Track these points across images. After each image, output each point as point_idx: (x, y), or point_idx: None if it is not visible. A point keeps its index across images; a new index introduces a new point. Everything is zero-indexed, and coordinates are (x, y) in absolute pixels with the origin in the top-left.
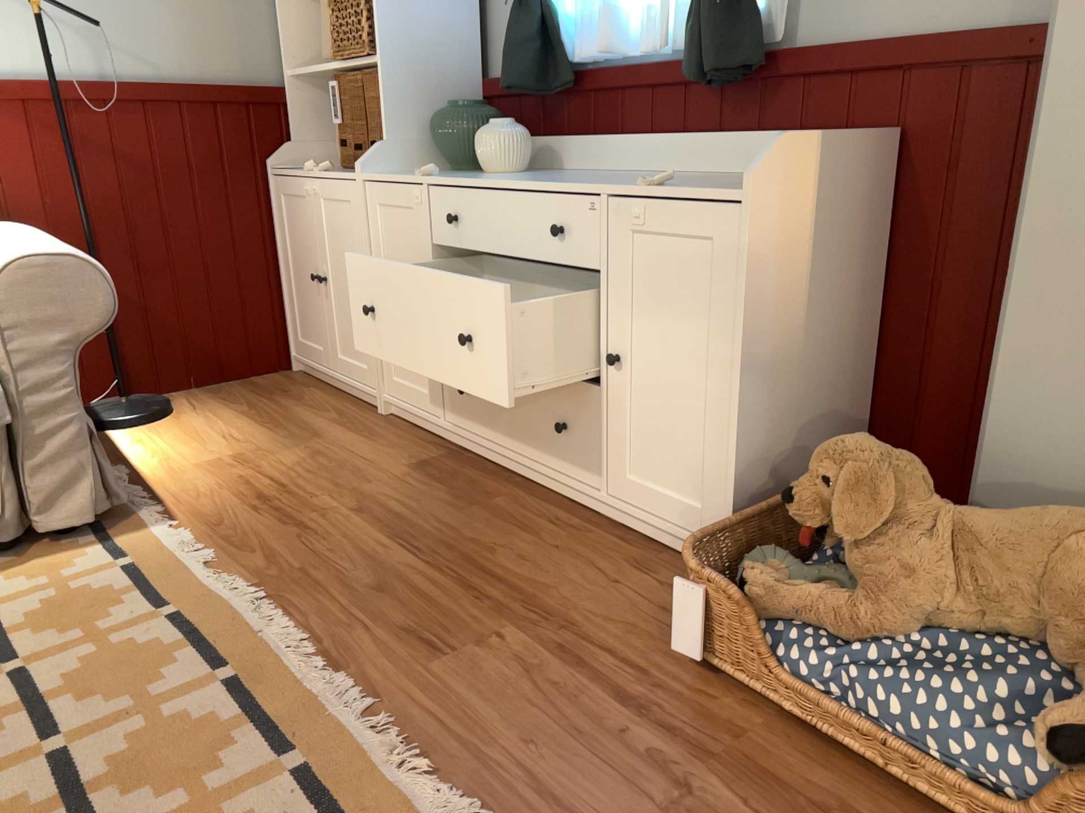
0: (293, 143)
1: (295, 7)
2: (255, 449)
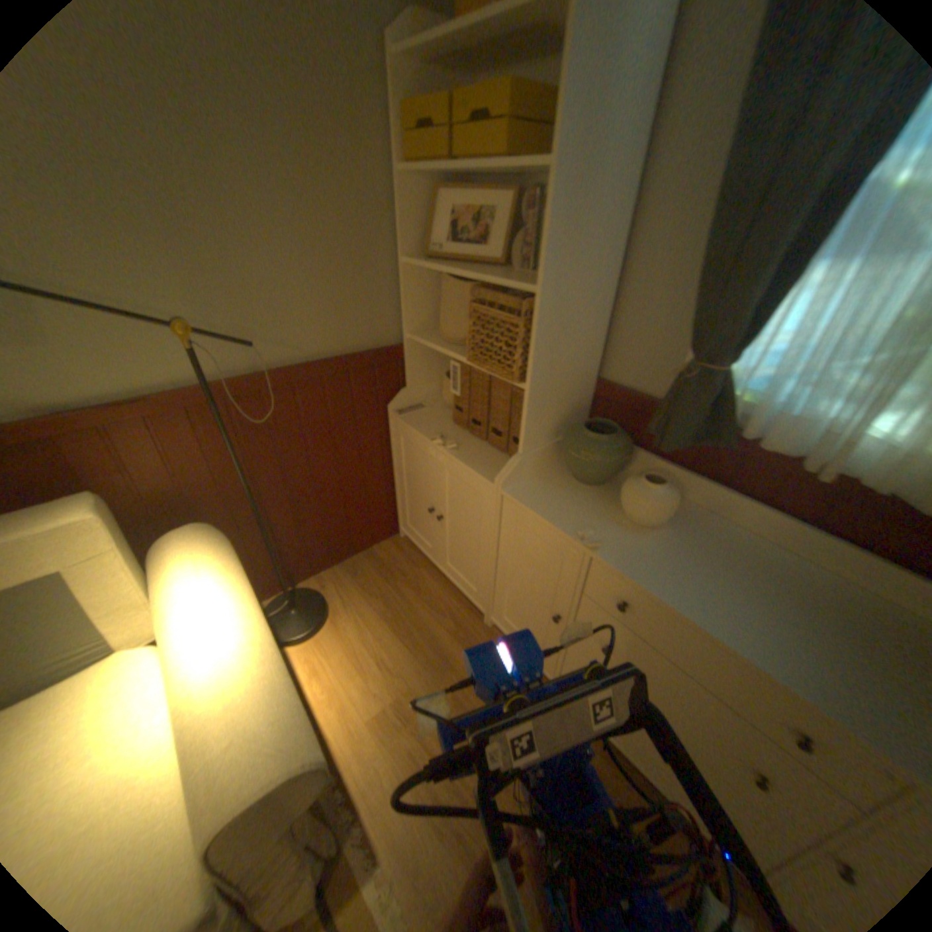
0: (408, 385)
1: (417, 272)
2: (408, 690)
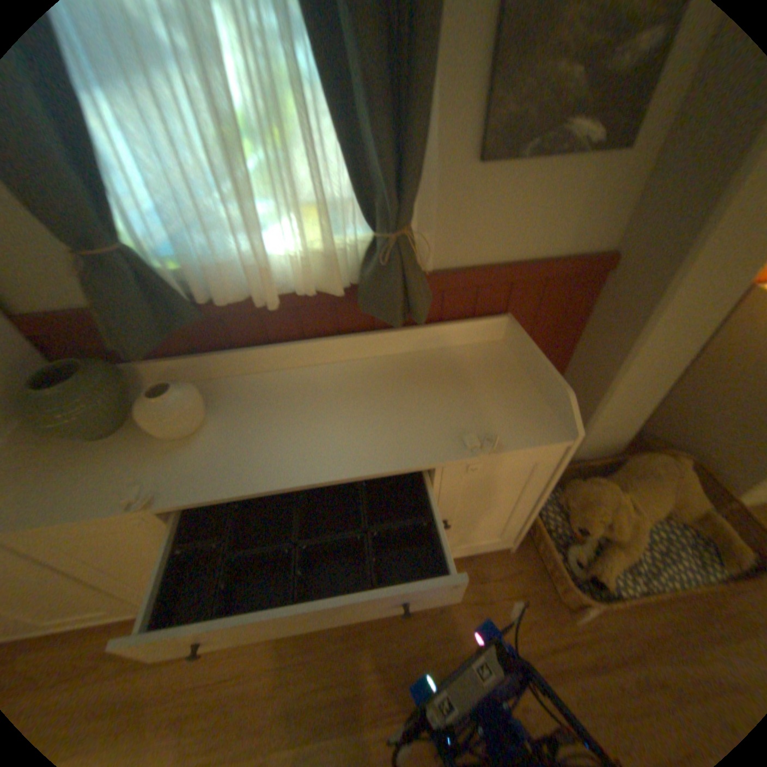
0: None
1: None
2: None
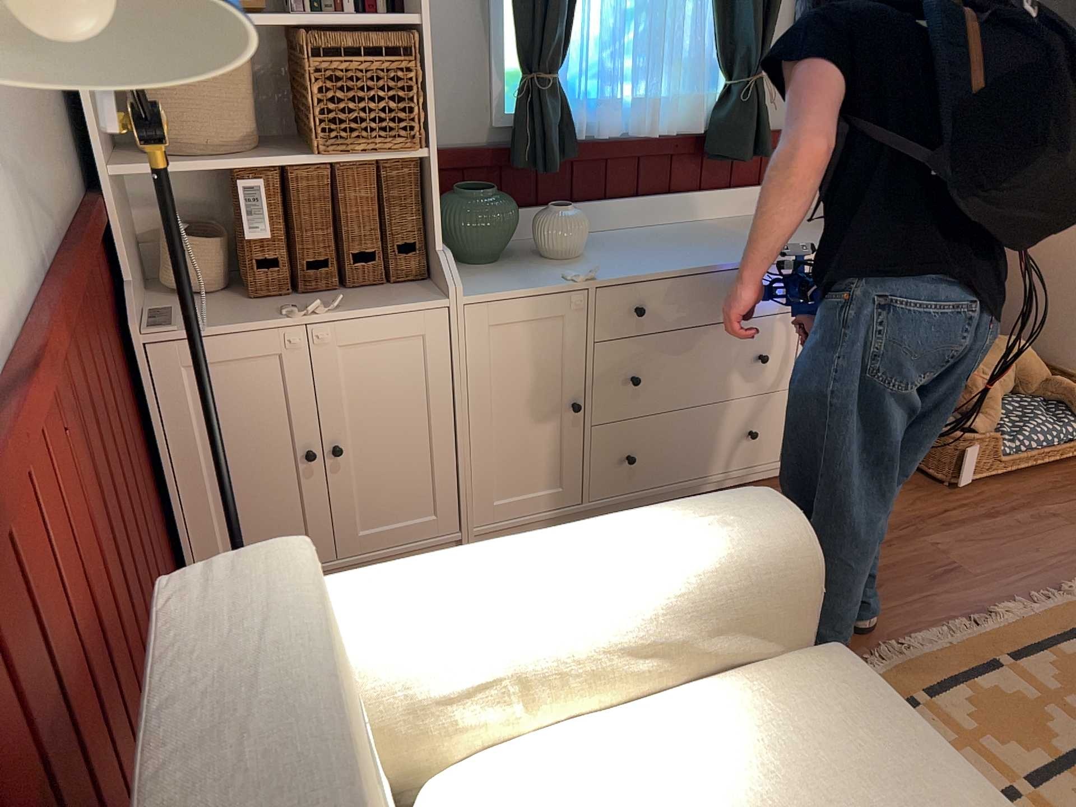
0: (123, 279)
1: None
2: None
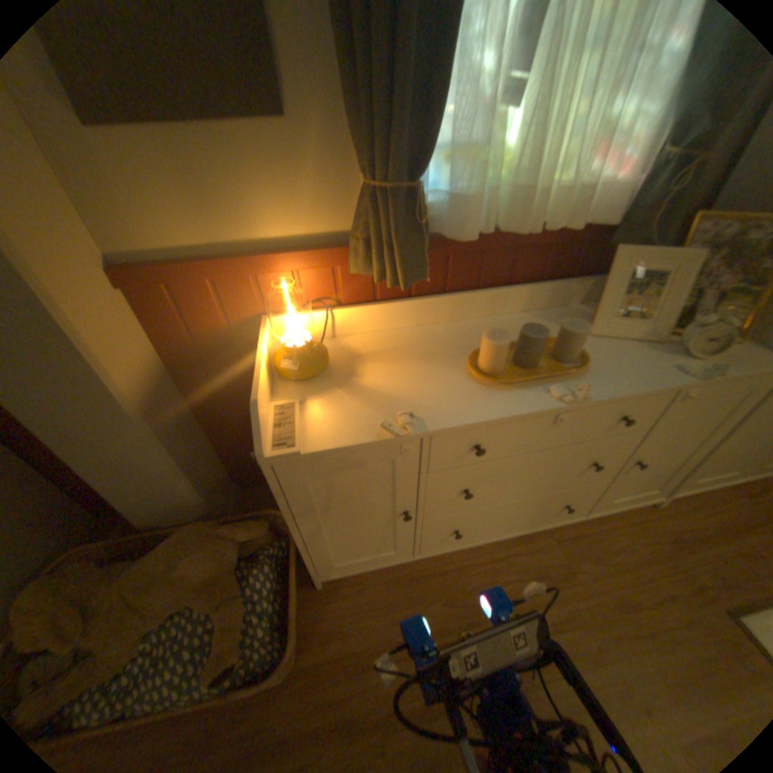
0: None
1: None
2: None
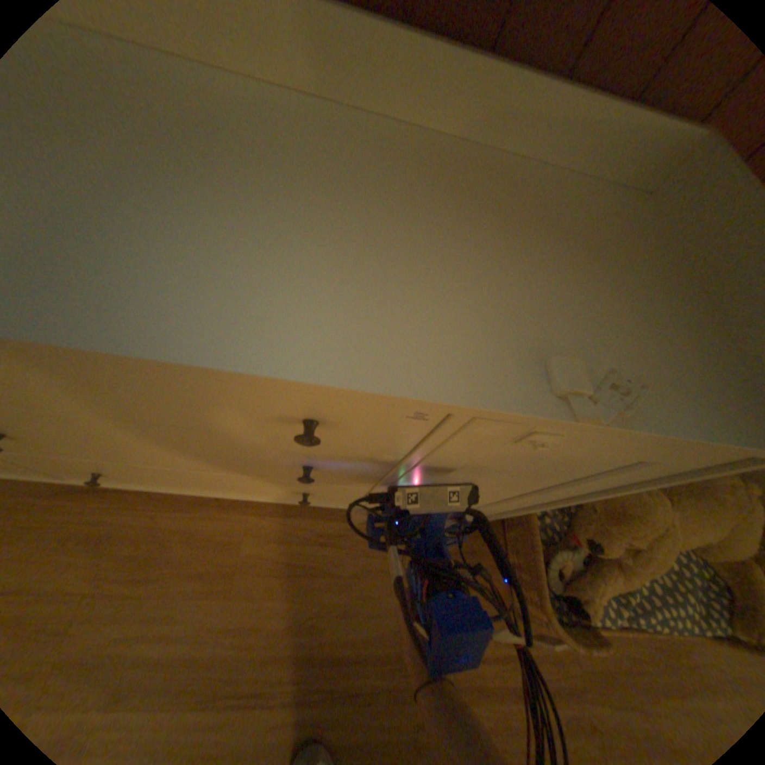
0: None
1: None
2: None
